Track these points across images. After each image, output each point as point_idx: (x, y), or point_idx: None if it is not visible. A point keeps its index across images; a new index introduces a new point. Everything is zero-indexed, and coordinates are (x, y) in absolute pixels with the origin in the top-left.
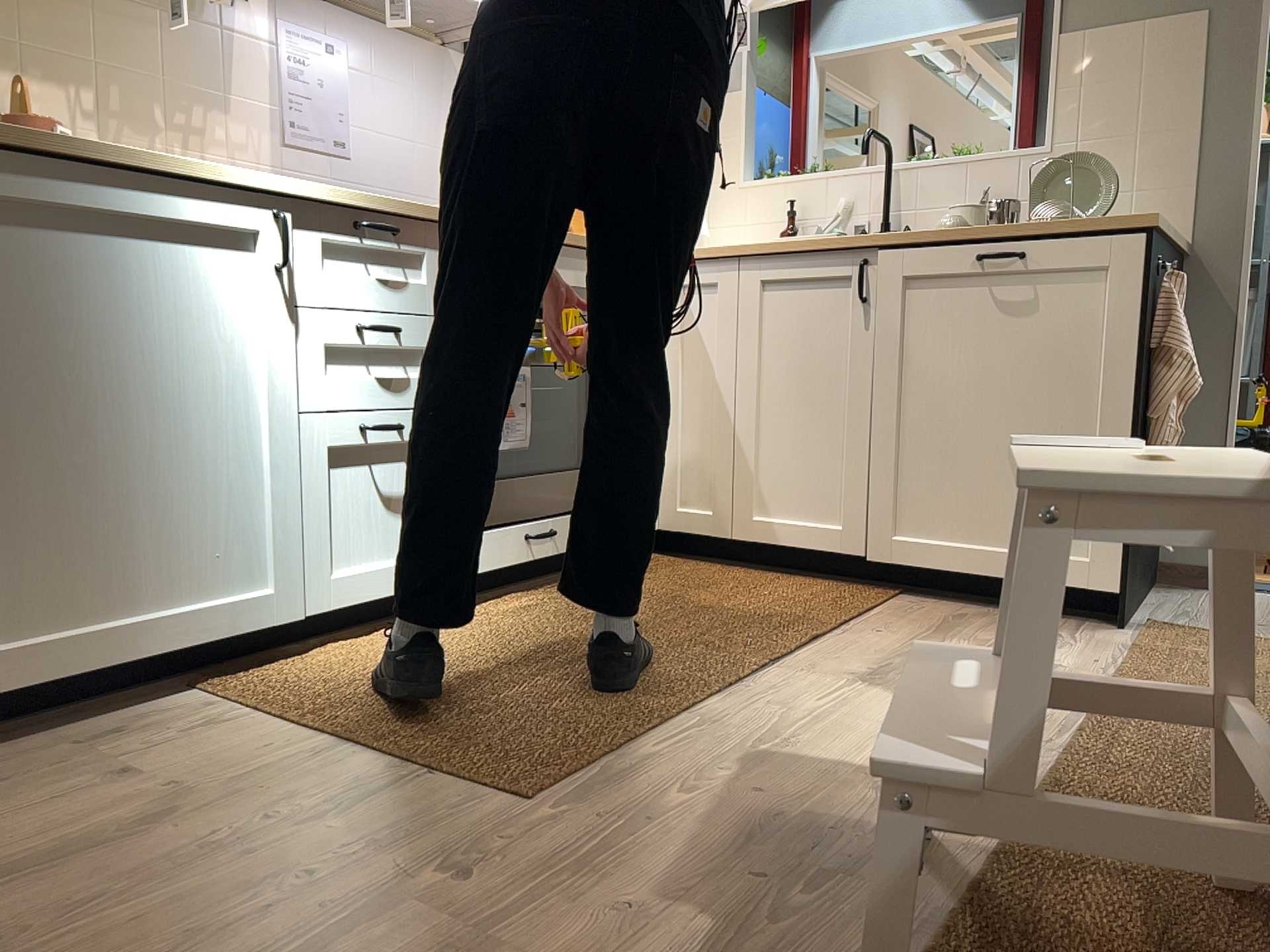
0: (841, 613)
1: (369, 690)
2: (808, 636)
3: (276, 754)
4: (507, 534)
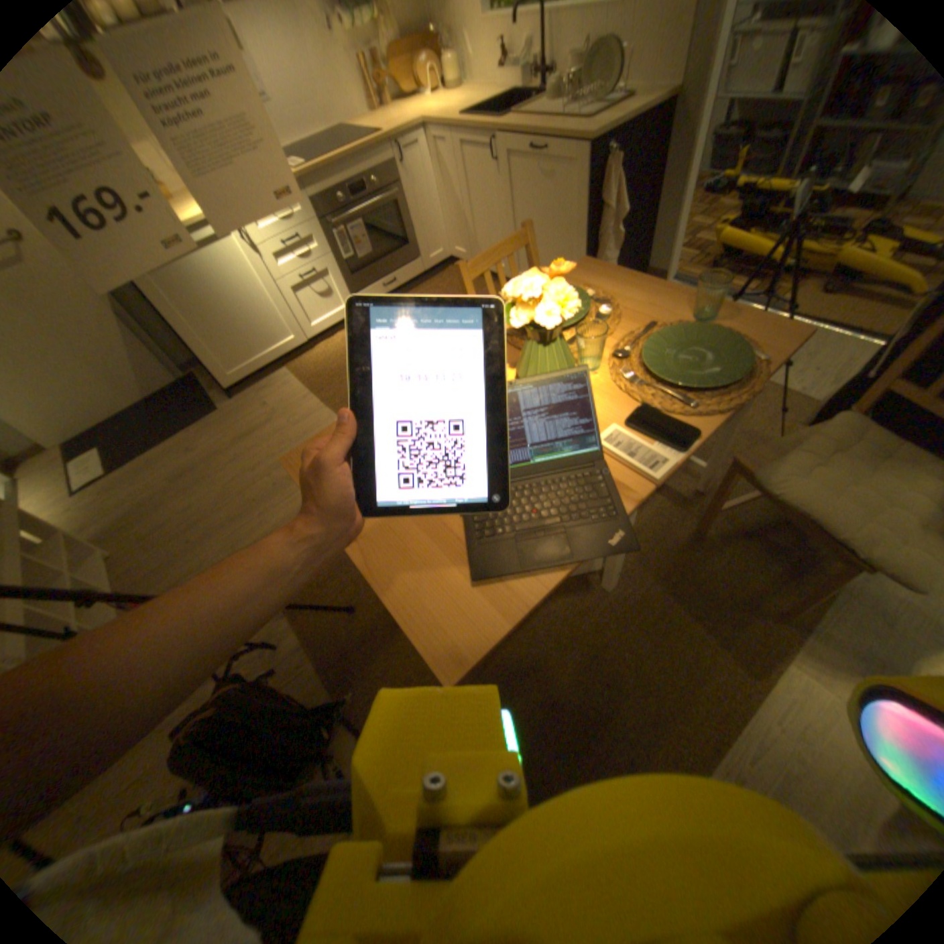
0: None
1: (322, 366)
2: None
3: (293, 396)
4: (380, 279)
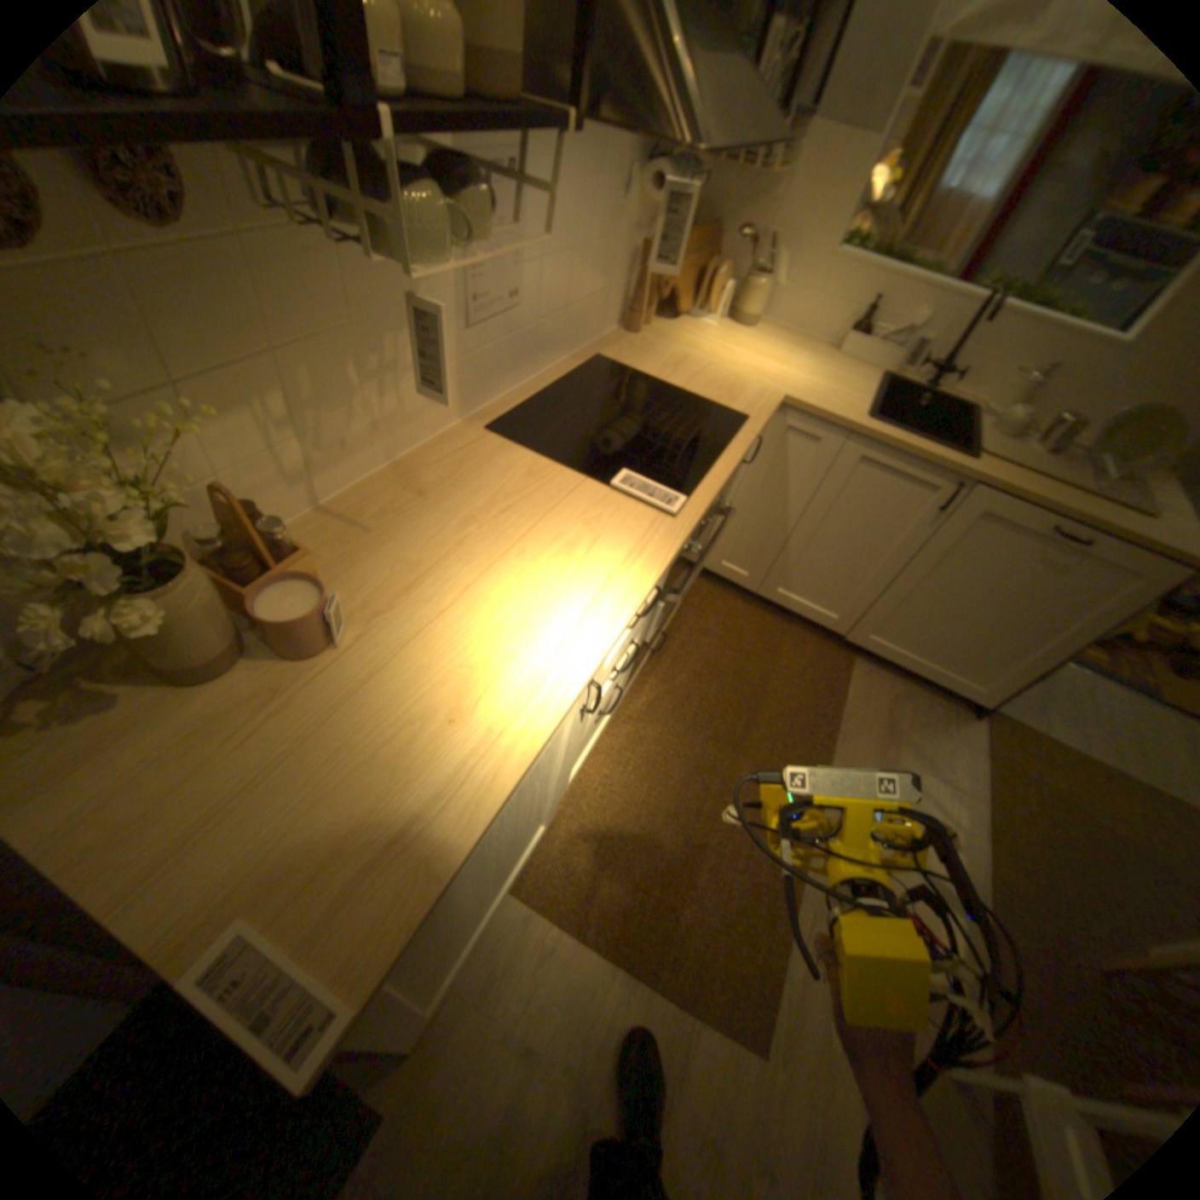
0: (838, 711)
1: (618, 892)
2: (832, 759)
3: (610, 1021)
4: None
